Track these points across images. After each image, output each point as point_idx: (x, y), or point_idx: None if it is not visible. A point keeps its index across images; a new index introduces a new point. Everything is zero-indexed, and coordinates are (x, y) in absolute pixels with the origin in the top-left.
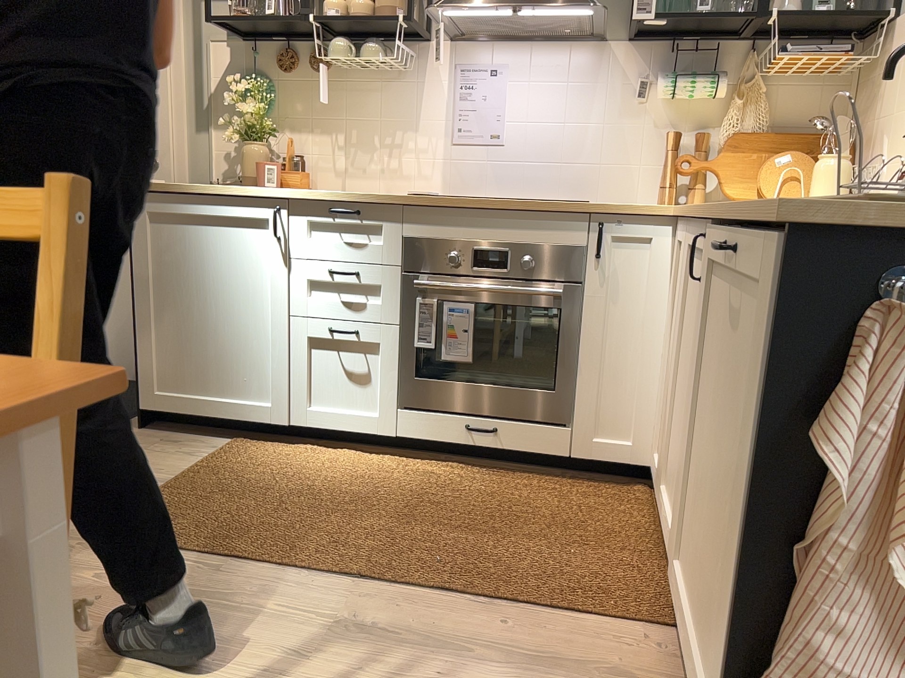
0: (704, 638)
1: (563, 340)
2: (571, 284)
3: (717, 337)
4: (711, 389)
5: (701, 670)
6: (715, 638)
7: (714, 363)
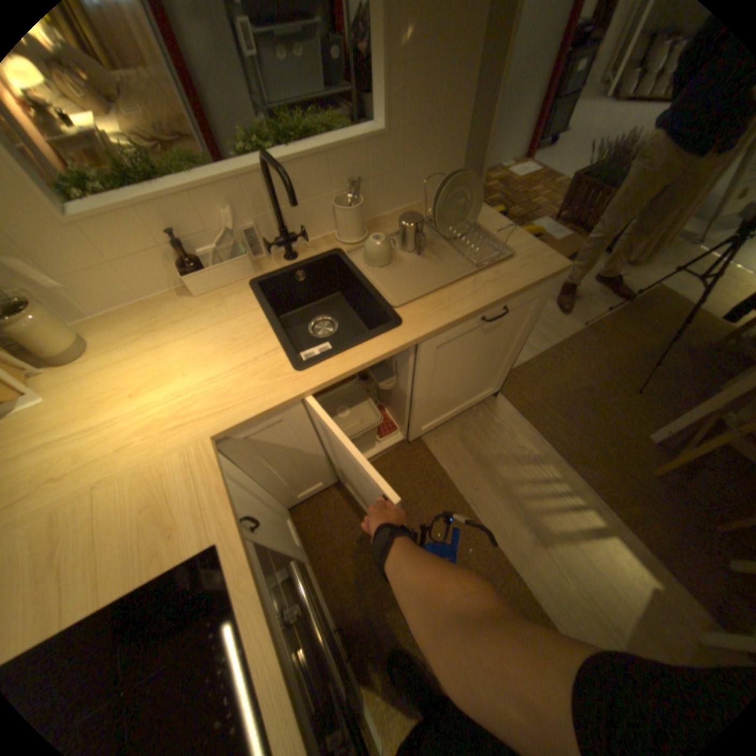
0: (472, 396)
1: (286, 573)
2: (266, 564)
3: (458, 352)
4: (454, 367)
5: (476, 398)
6: (485, 385)
7: (456, 360)
